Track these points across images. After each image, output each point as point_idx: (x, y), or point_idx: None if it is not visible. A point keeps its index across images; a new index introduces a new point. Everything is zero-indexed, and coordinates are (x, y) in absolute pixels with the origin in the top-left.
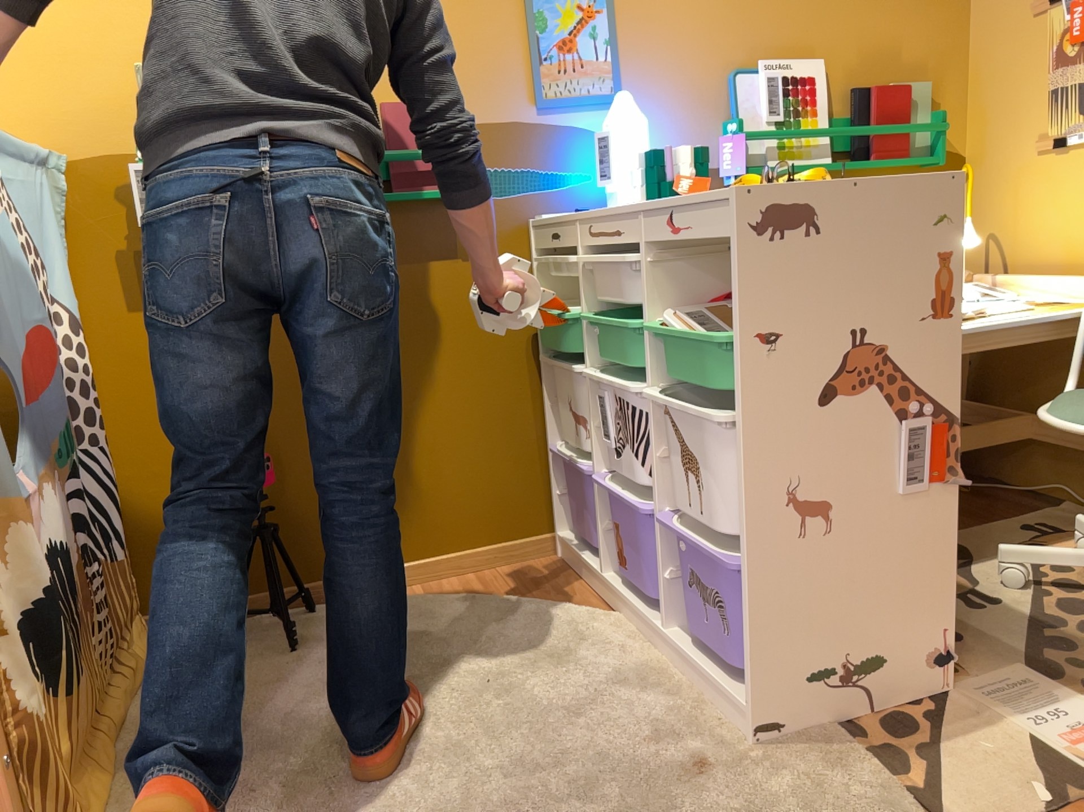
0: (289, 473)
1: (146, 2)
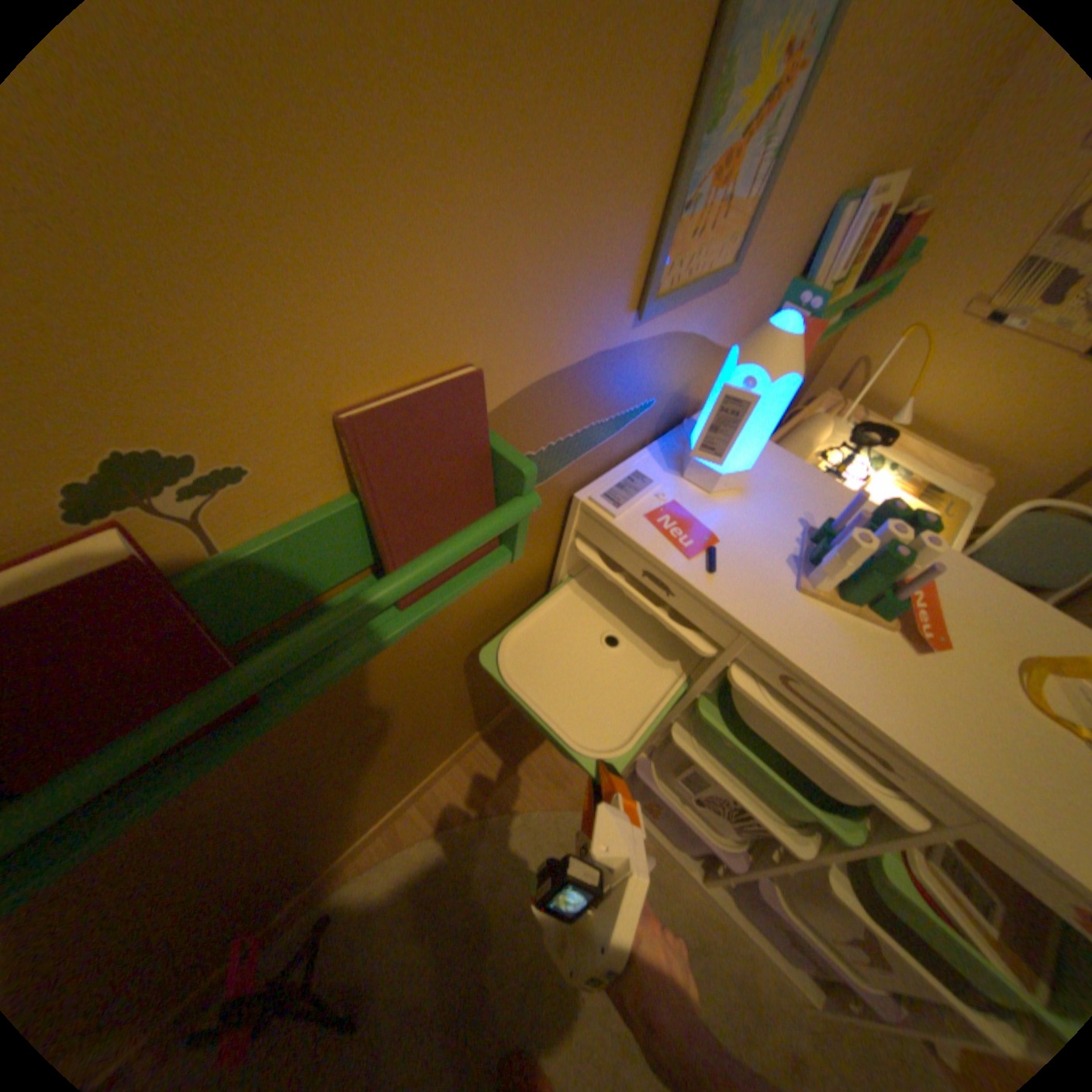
0: (261, 882)
1: None
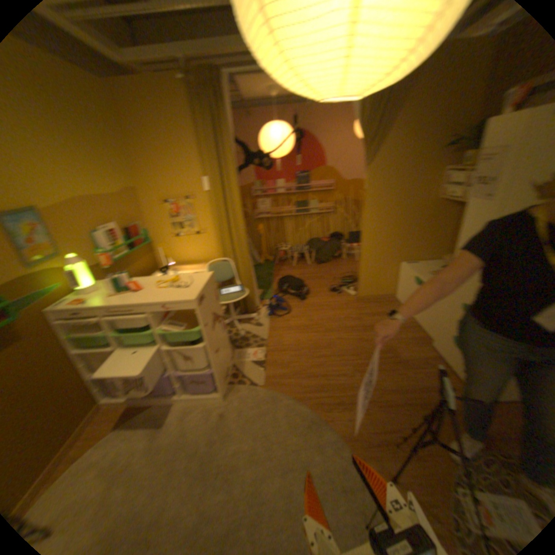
0: None
1: None
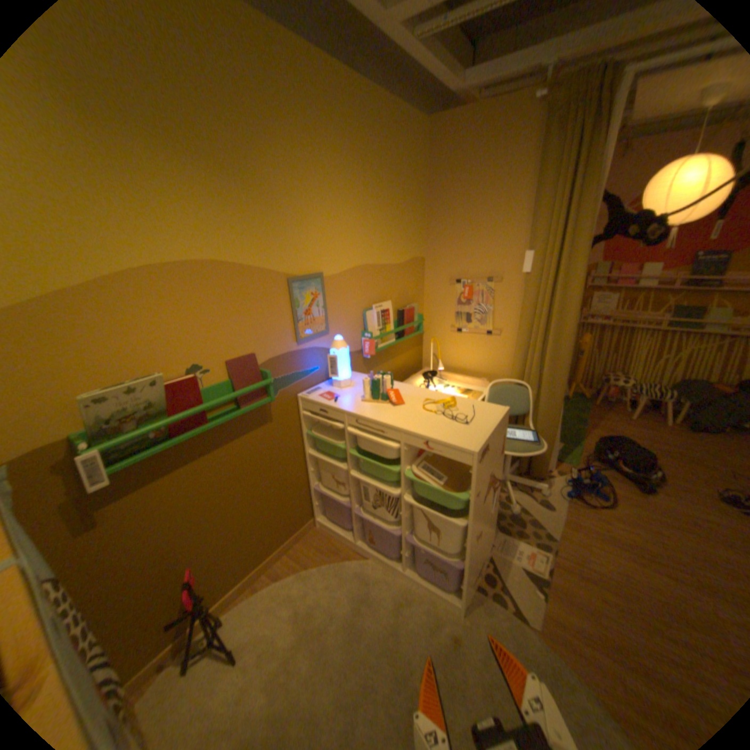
0: (195, 565)
1: (57, 334)
